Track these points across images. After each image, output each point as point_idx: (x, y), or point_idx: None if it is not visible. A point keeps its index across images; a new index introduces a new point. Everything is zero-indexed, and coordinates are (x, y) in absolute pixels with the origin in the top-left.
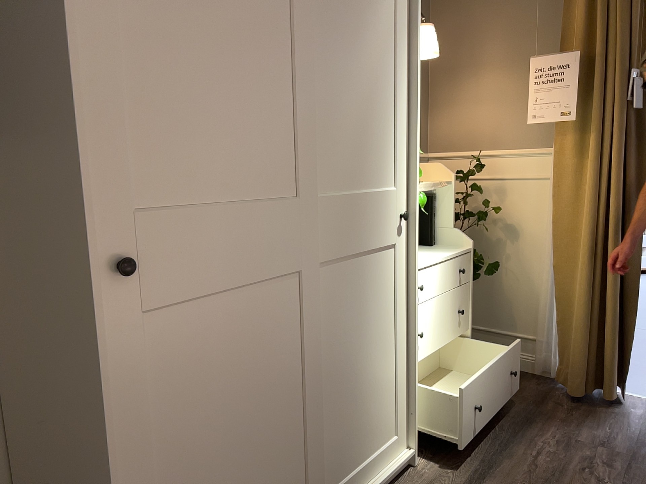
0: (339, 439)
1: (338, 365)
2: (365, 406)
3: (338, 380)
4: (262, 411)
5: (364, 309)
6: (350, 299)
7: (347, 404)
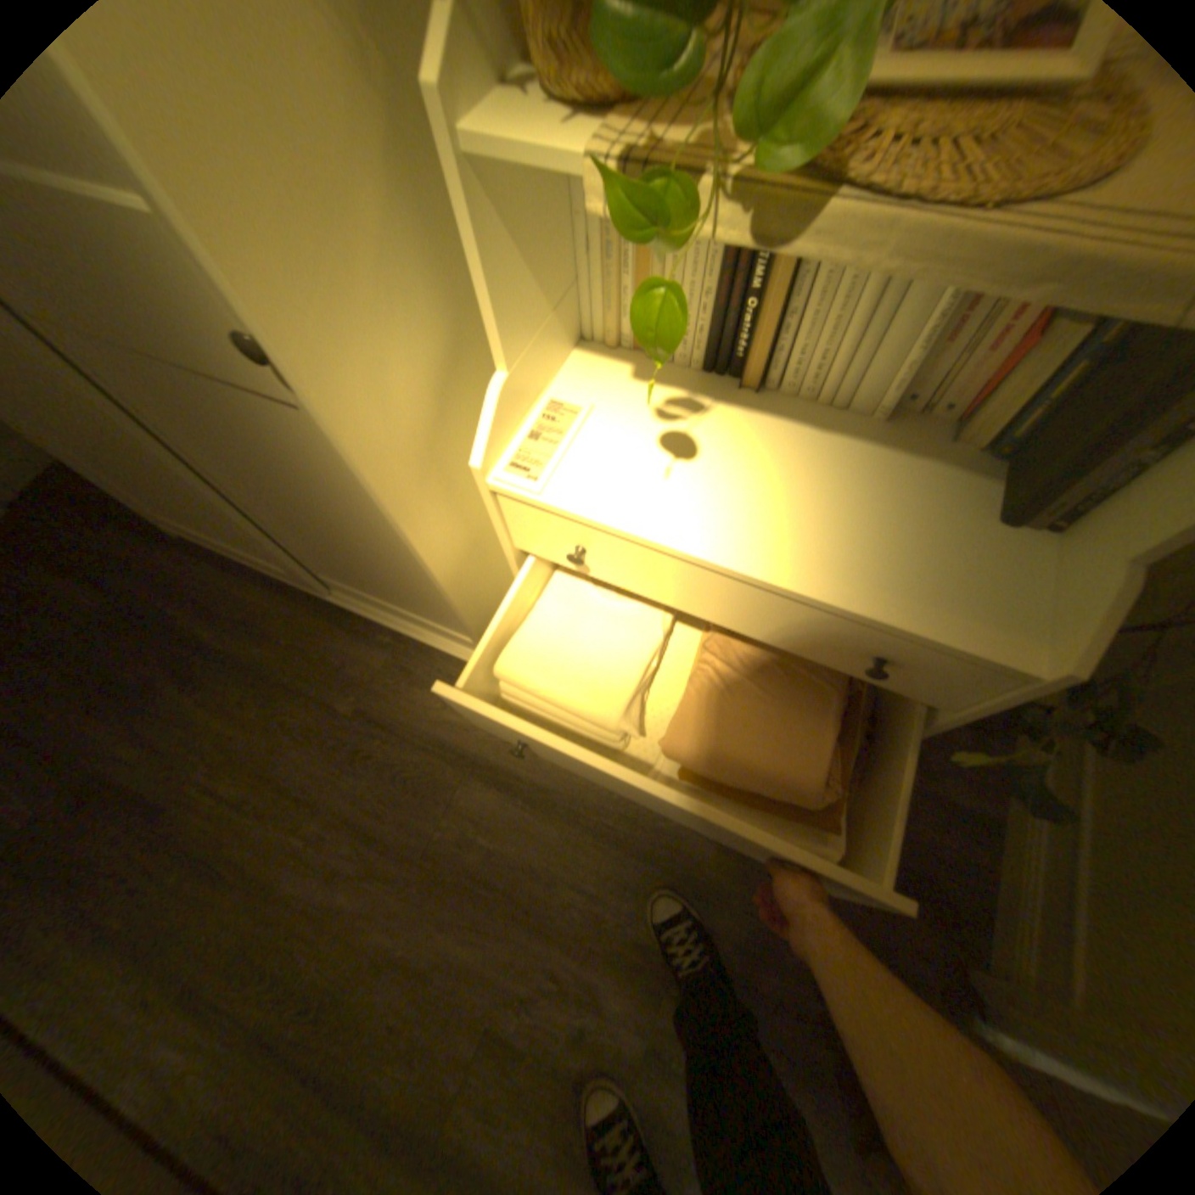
0: (327, 564)
1: (258, 498)
2: (374, 577)
3: (275, 513)
4: (110, 451)
5: (275, 470)
6: (212, 431)
7: (321, 548)
